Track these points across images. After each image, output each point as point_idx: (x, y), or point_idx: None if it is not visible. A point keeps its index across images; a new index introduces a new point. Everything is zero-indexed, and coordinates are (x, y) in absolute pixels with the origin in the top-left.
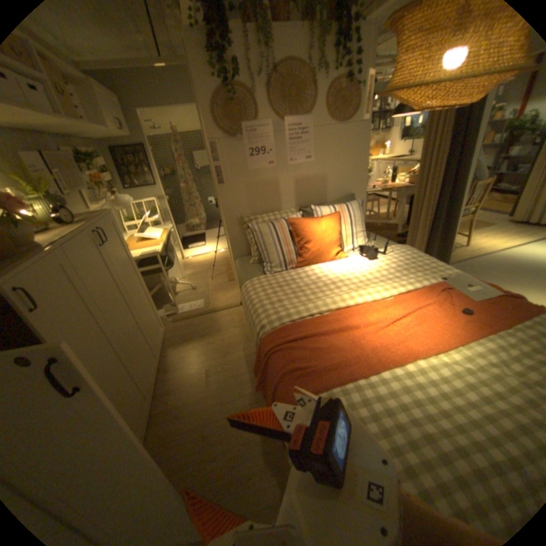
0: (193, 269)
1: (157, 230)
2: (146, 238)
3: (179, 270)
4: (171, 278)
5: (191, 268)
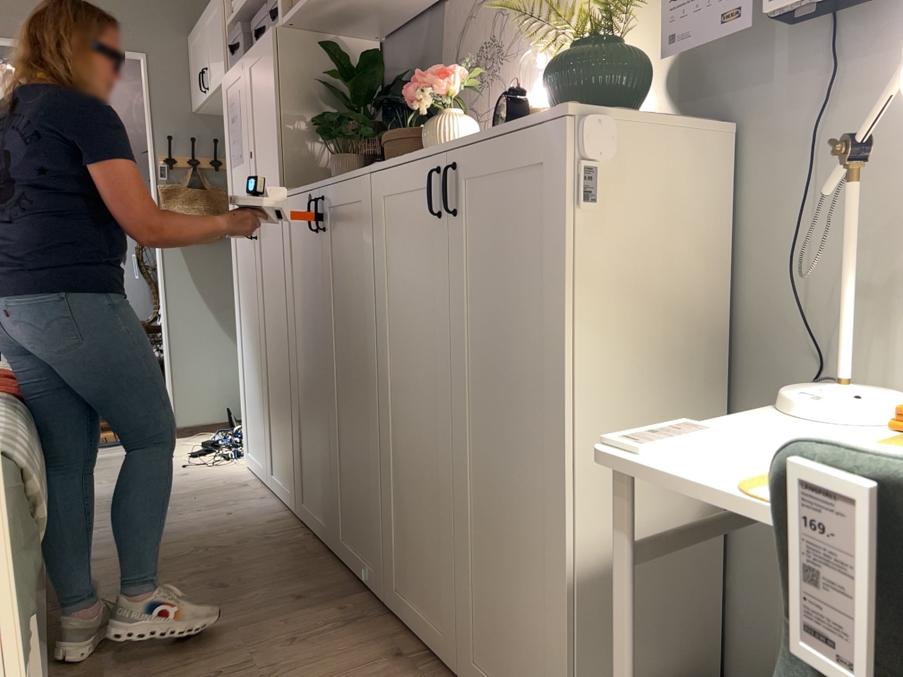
0: None
1: None
2: None
3: None
4: None
5: None
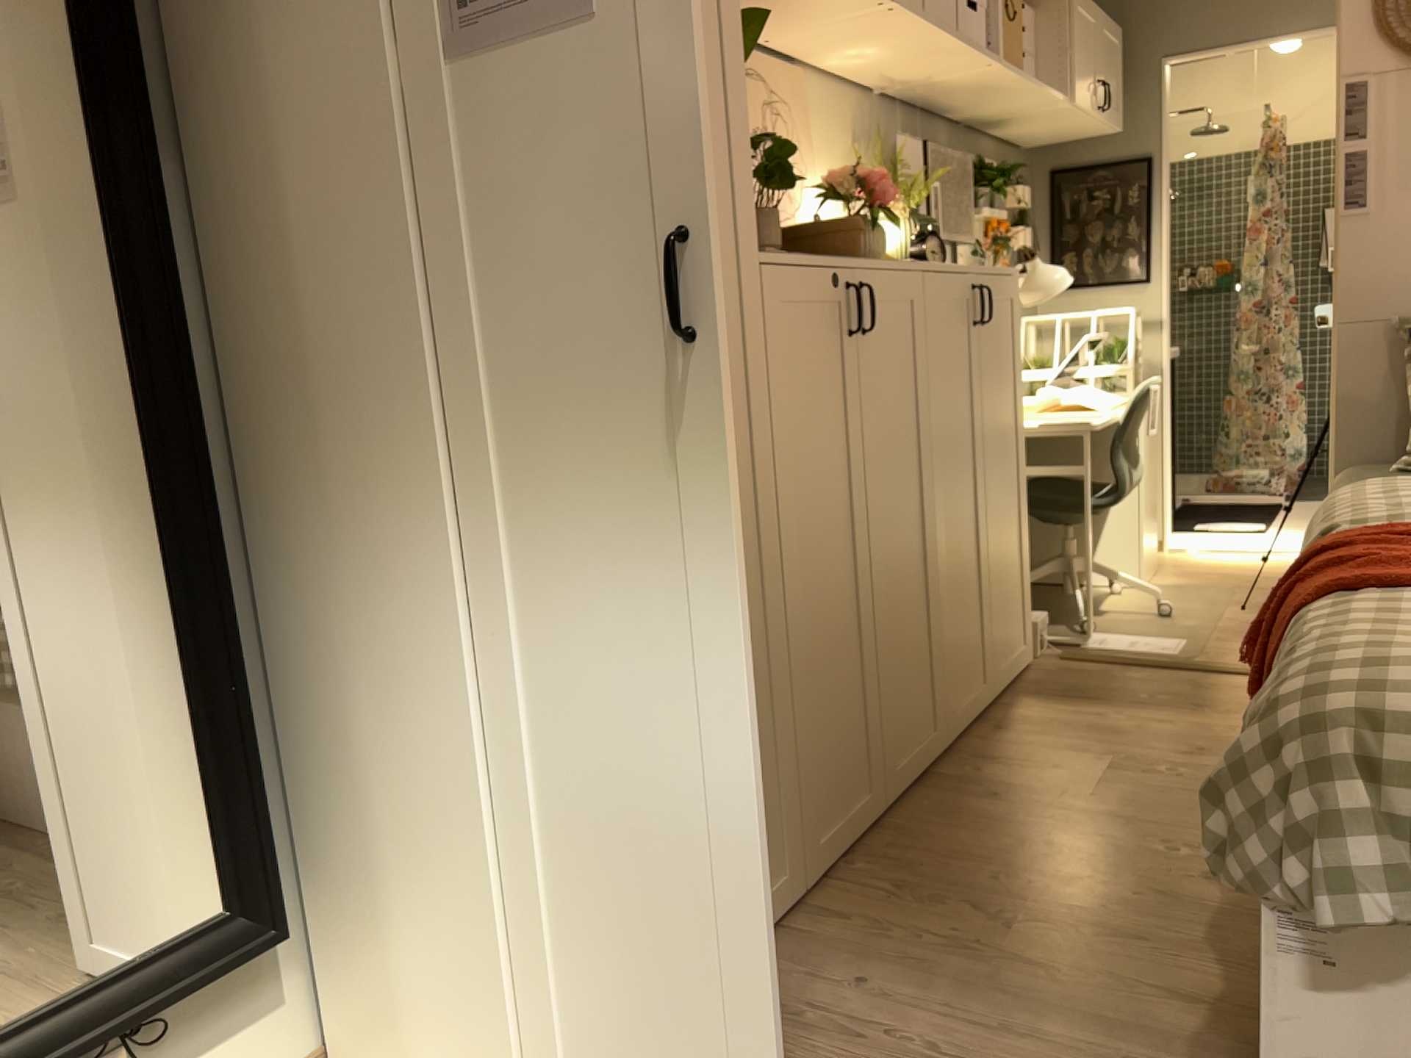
0: (1179, 574)
1: (1100, 396)
2: (1062, 406)
3: (1127, 557)
4: (1094, 564)
5: (1173, 572)
